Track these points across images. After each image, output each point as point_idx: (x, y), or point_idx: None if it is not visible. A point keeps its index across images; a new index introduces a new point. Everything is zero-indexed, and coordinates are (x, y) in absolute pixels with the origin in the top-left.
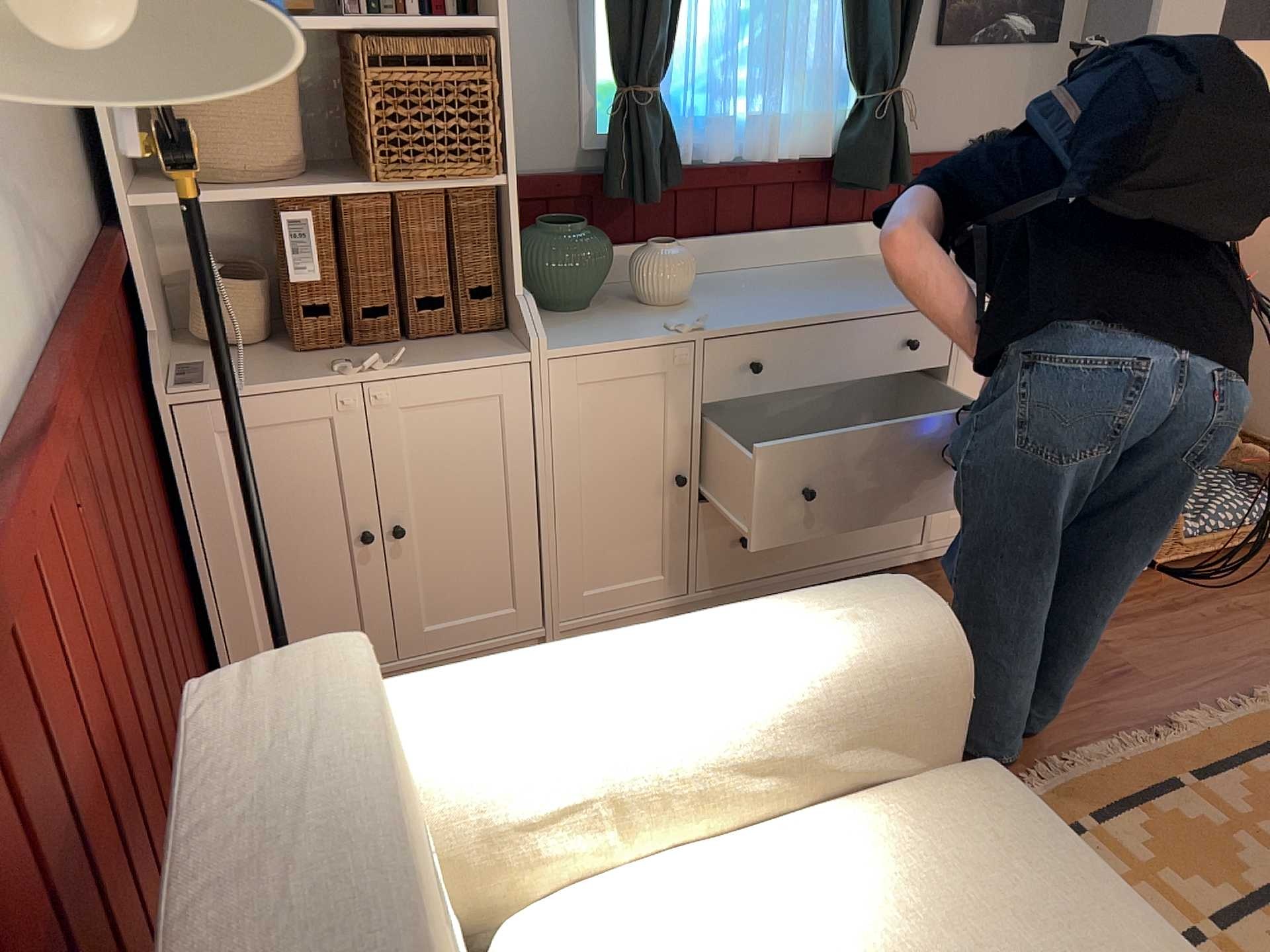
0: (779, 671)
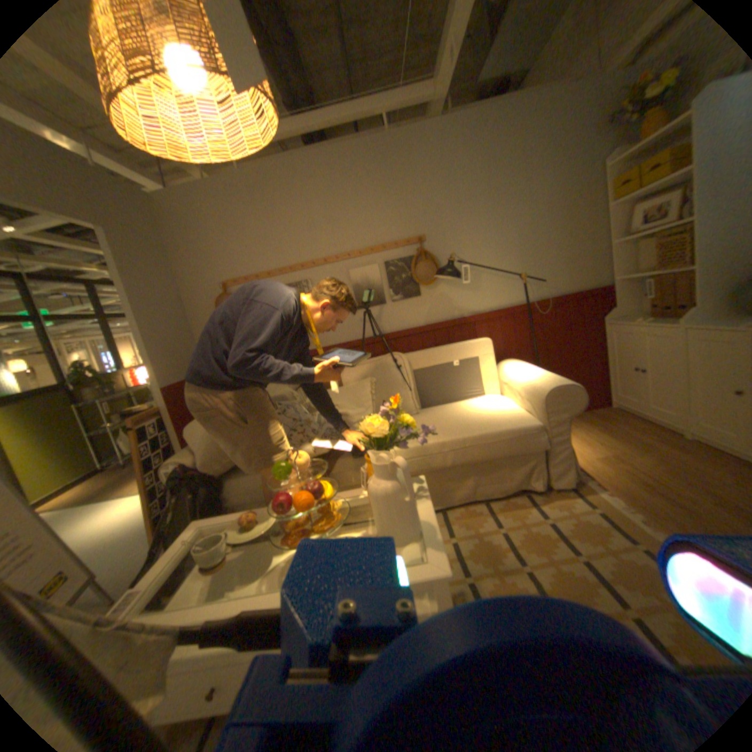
0: (530, 379)
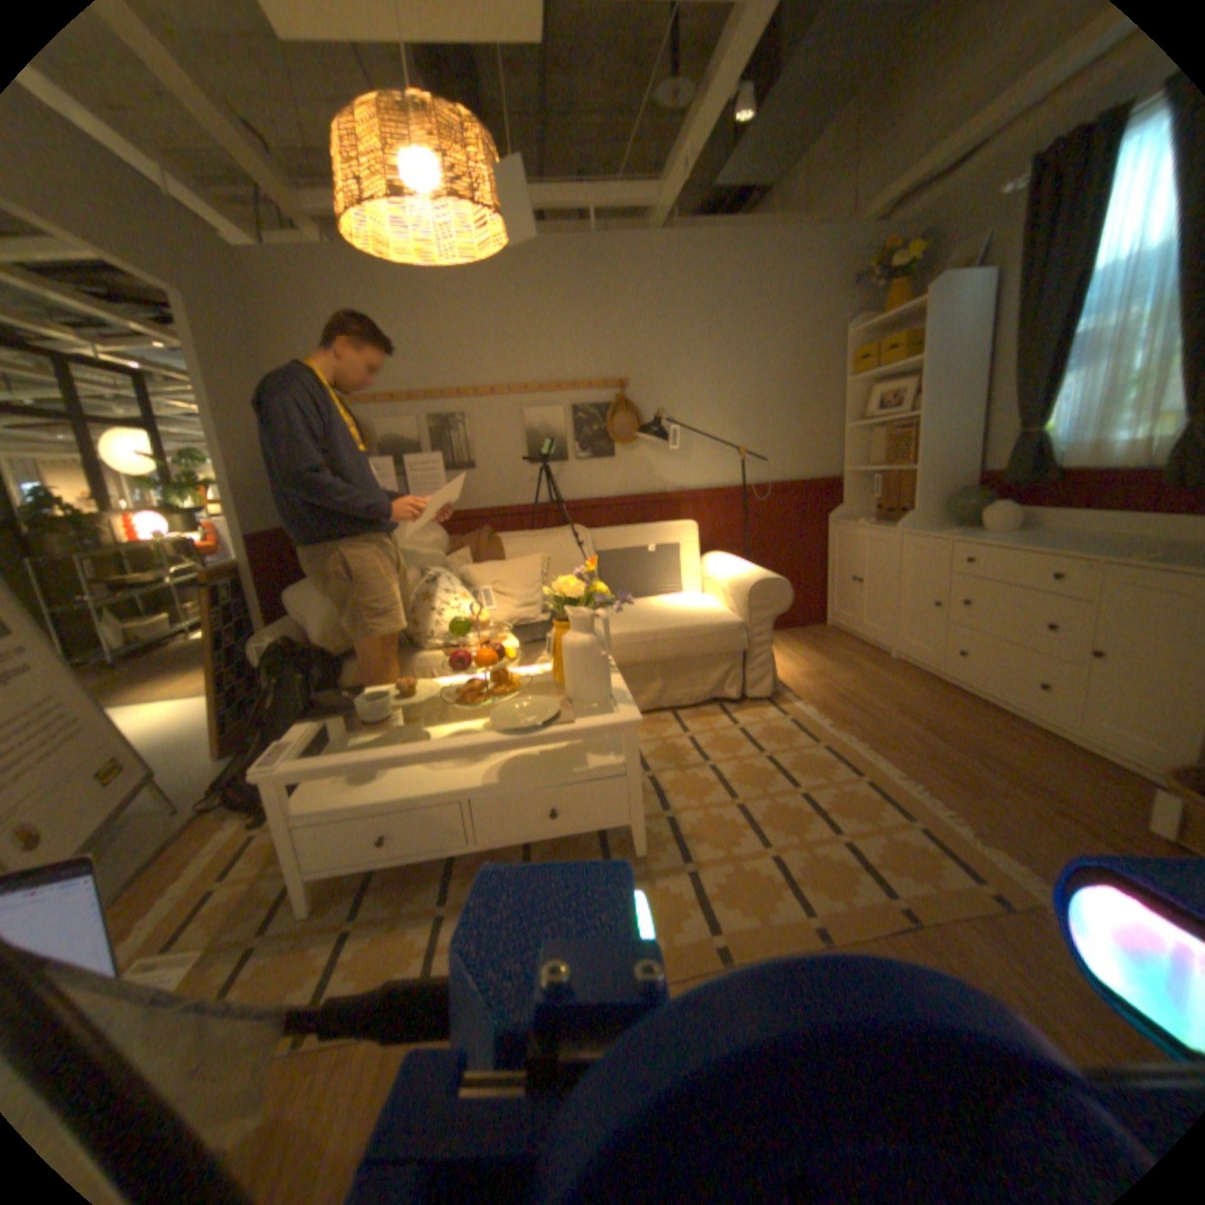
0: (735, 572)
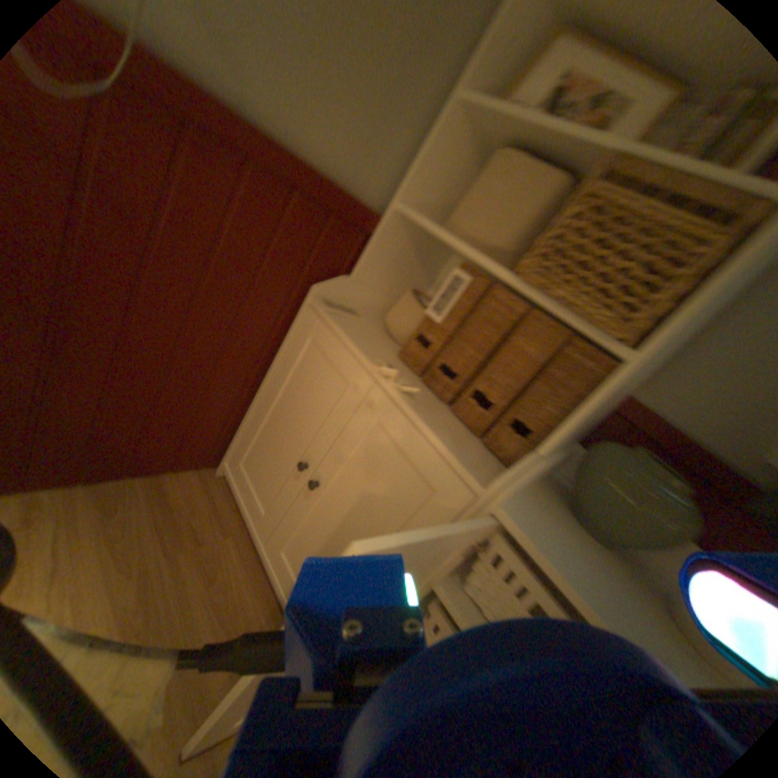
0: None
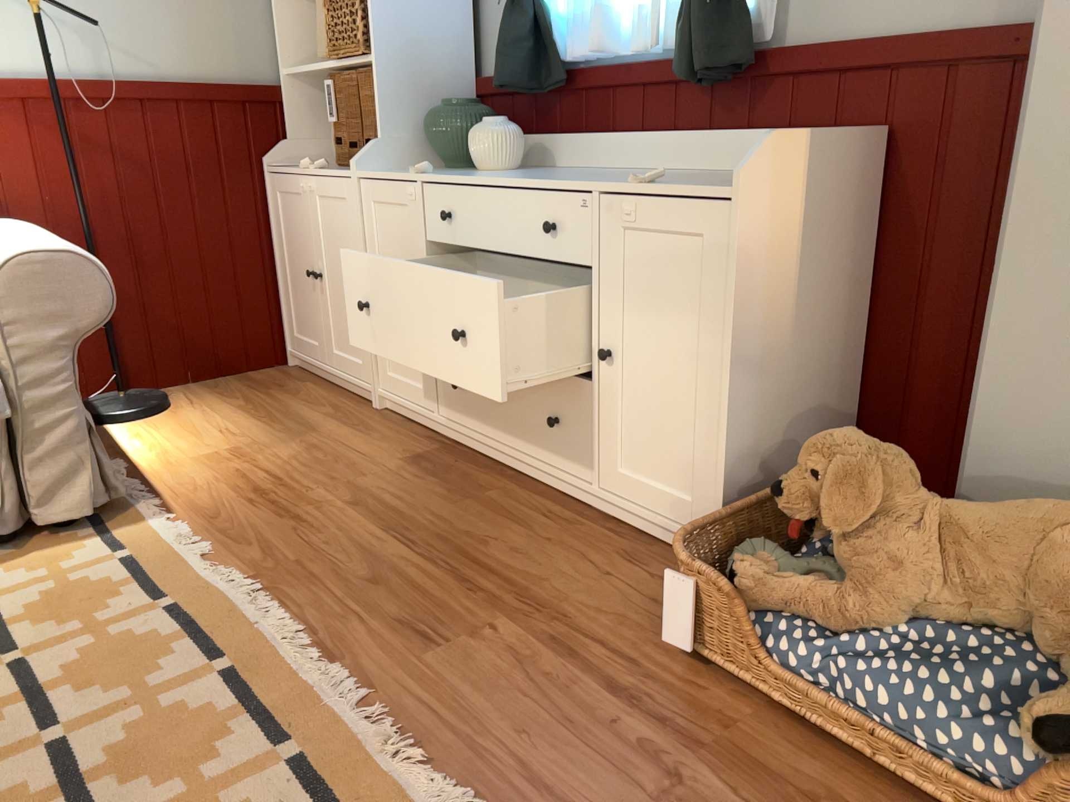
0: None
